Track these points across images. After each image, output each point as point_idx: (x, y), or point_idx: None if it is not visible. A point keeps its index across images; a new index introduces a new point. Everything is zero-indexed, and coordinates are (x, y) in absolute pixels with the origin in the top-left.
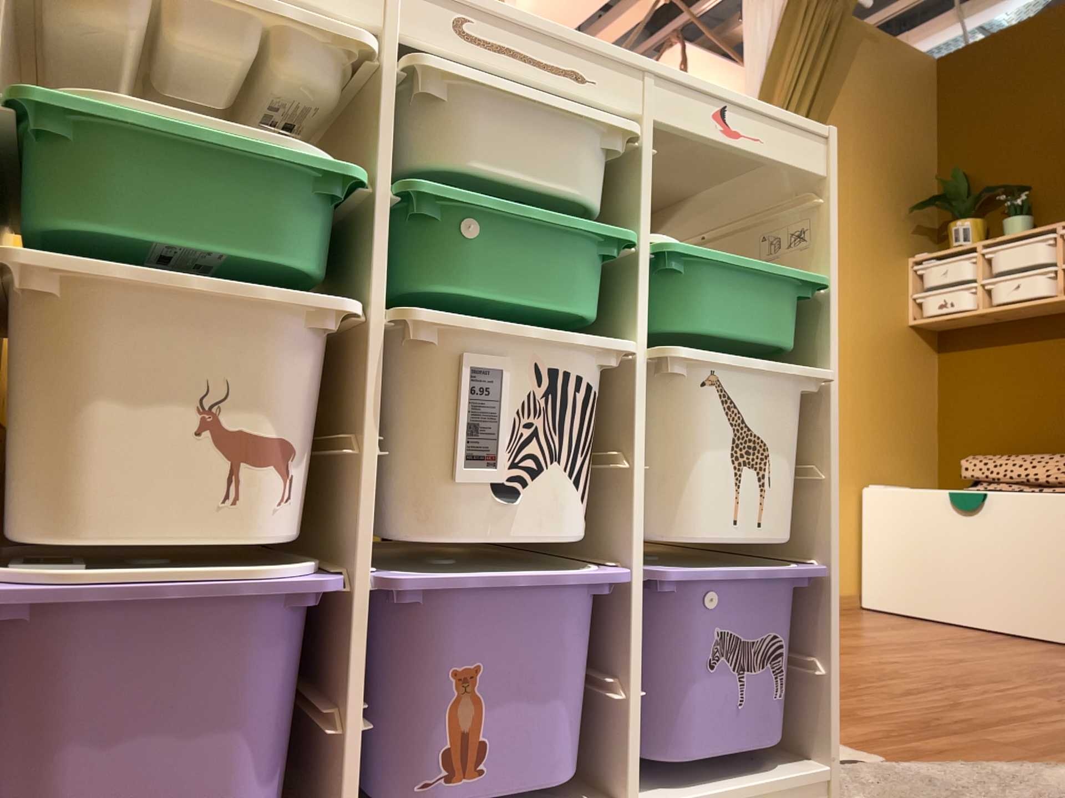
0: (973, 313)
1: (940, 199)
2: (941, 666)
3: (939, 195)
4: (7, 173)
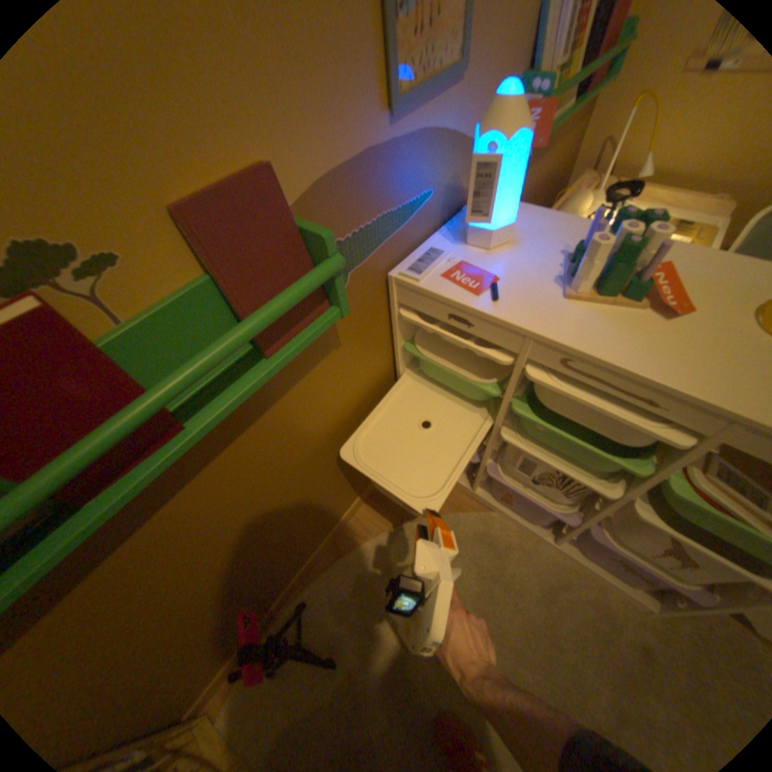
0: None
1: None
2: None
3: None
4: (403, 354)
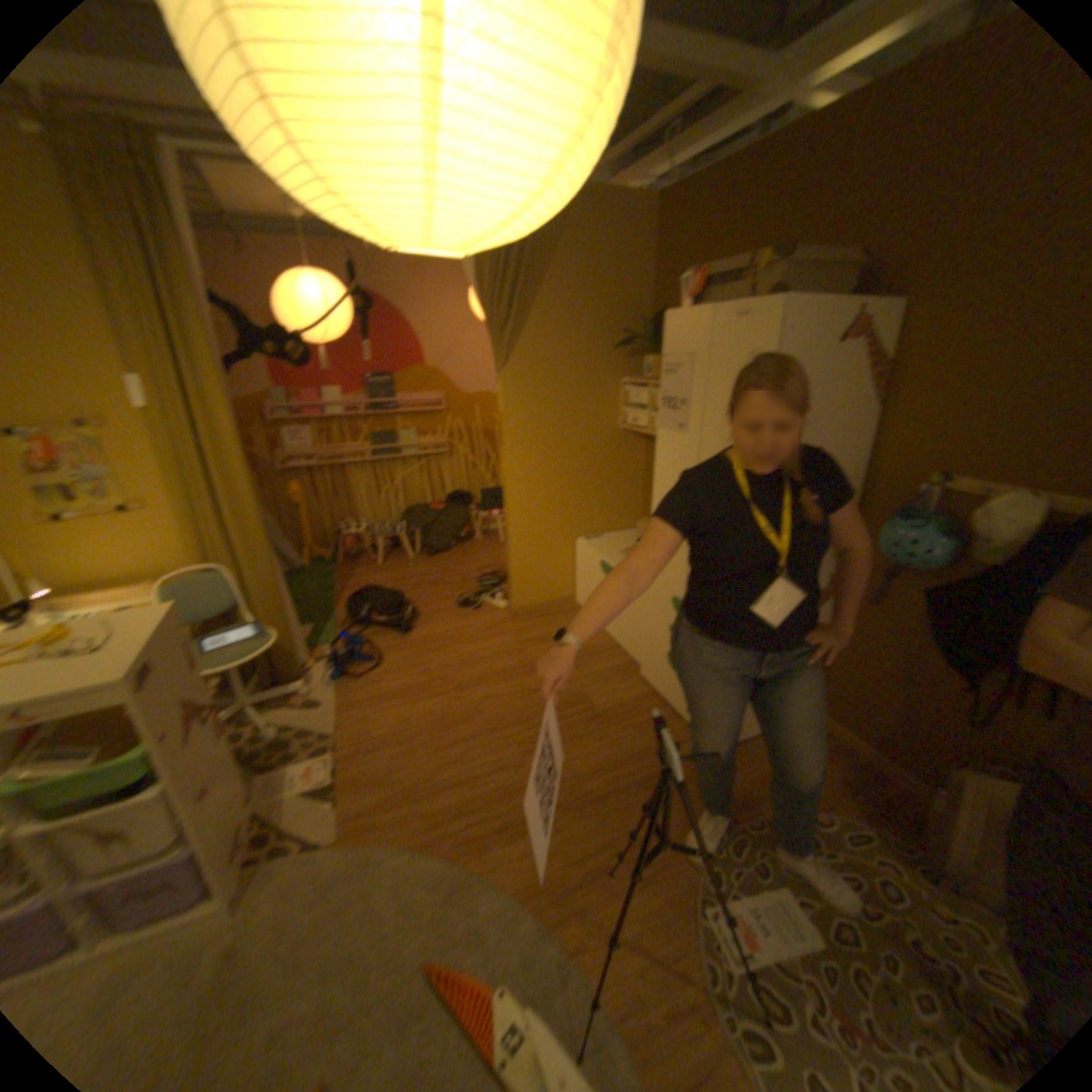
0: (647, 434)
1: (639, 339)
2: (510, 710)
3: (645, 330)
4: None
